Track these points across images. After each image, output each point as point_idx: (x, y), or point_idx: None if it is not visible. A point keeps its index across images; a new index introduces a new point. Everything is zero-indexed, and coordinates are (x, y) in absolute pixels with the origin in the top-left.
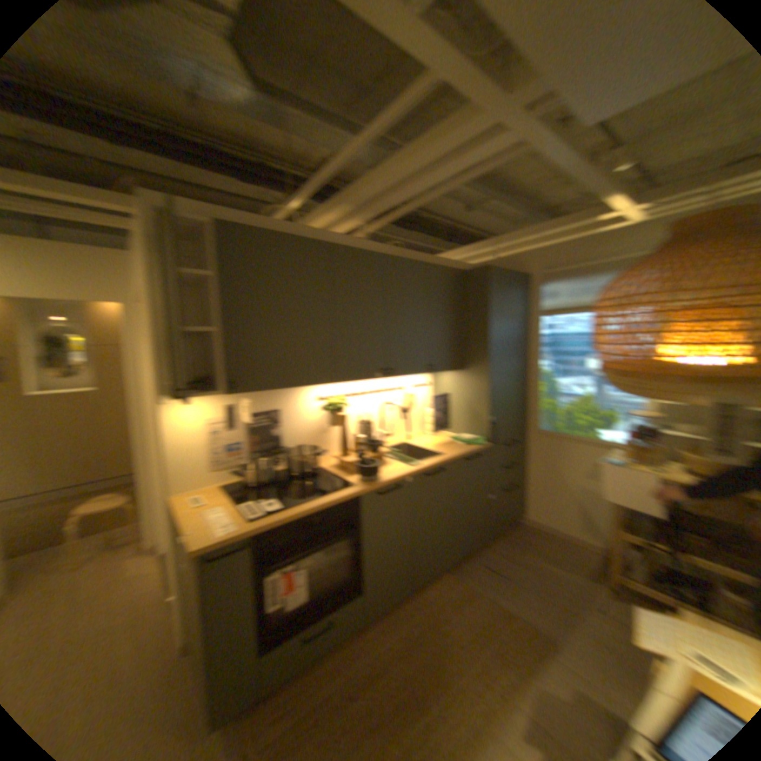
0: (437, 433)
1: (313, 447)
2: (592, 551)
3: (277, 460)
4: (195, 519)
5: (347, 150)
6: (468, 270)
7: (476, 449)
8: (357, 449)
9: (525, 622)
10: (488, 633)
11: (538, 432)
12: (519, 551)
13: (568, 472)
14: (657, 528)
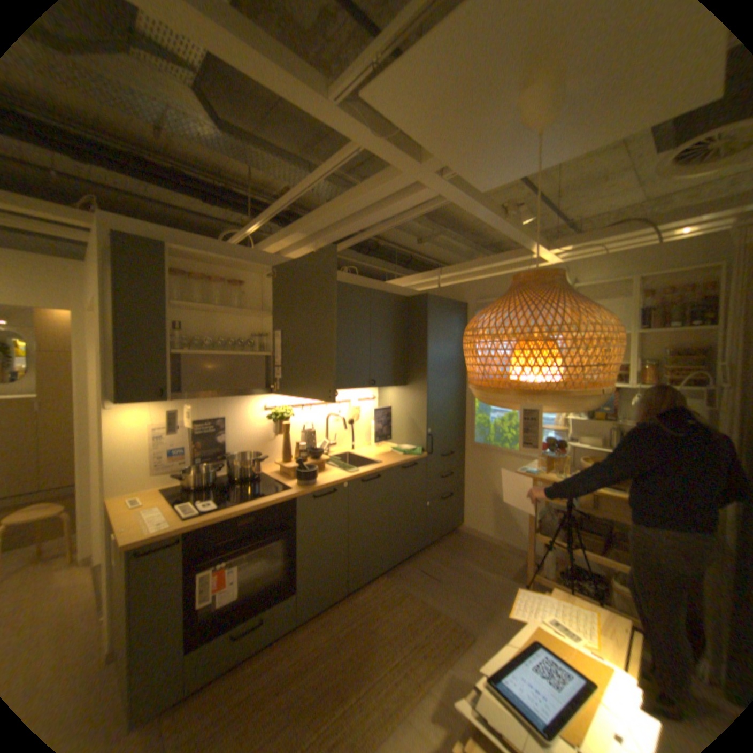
0: (383, 445)
1: (258, 454)
2: (520, 555)
3: (222, 466)
4: (133, 519)
5: (295, 193)
6: (411, 297)
7: (414, 459)
8: (302, 457)
9: (449, 619)
10: (415, 630)
11: (474, 445)
12: (454, 556)
13: (500, 482)
14: (565, 530)
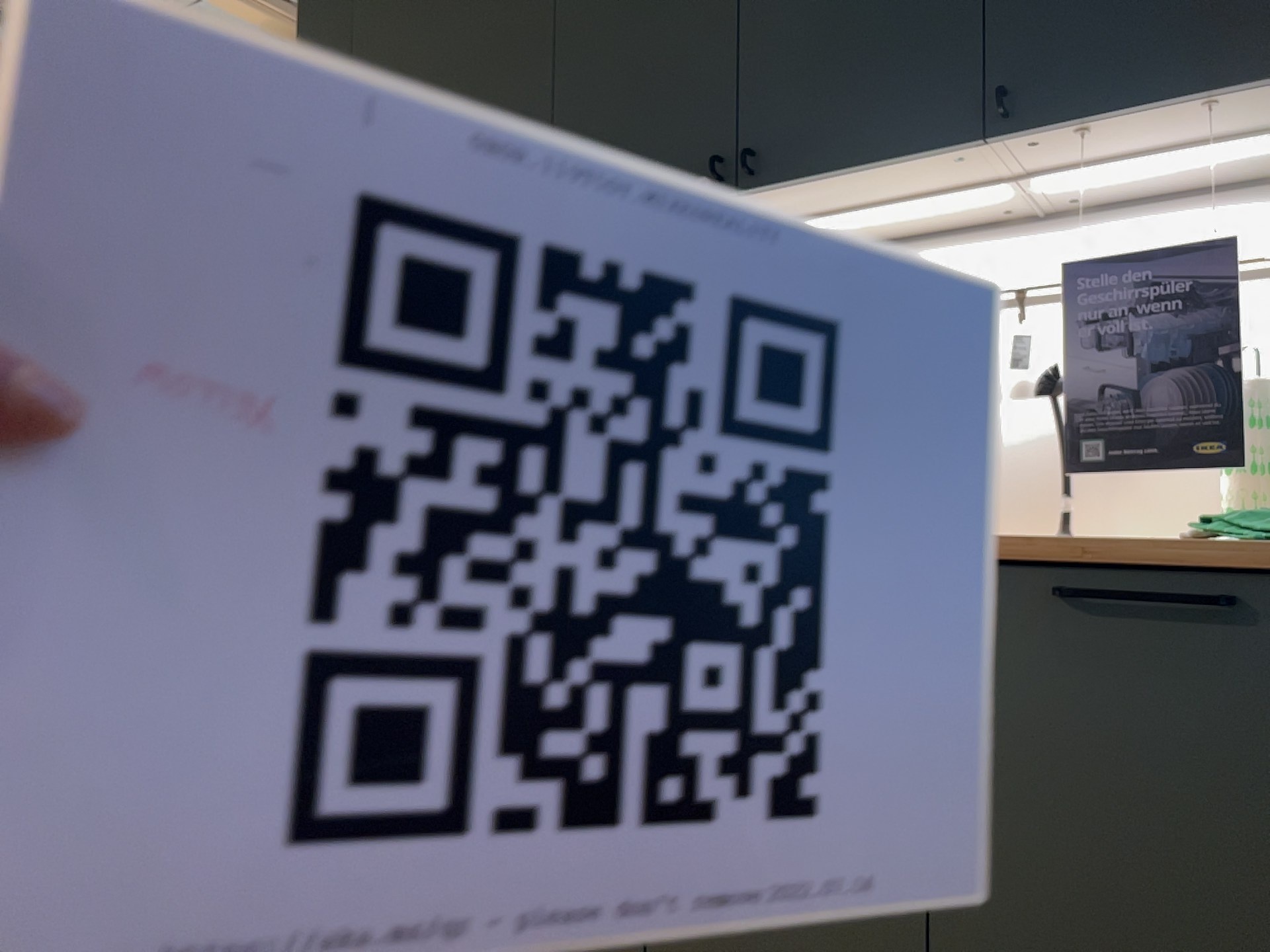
0: None
1: None
2: None
3: None
4: None
5: None
6: None
7: (1213, 555)
8: None
9: None
10: None
11: None
12: None
13: None
14: None
